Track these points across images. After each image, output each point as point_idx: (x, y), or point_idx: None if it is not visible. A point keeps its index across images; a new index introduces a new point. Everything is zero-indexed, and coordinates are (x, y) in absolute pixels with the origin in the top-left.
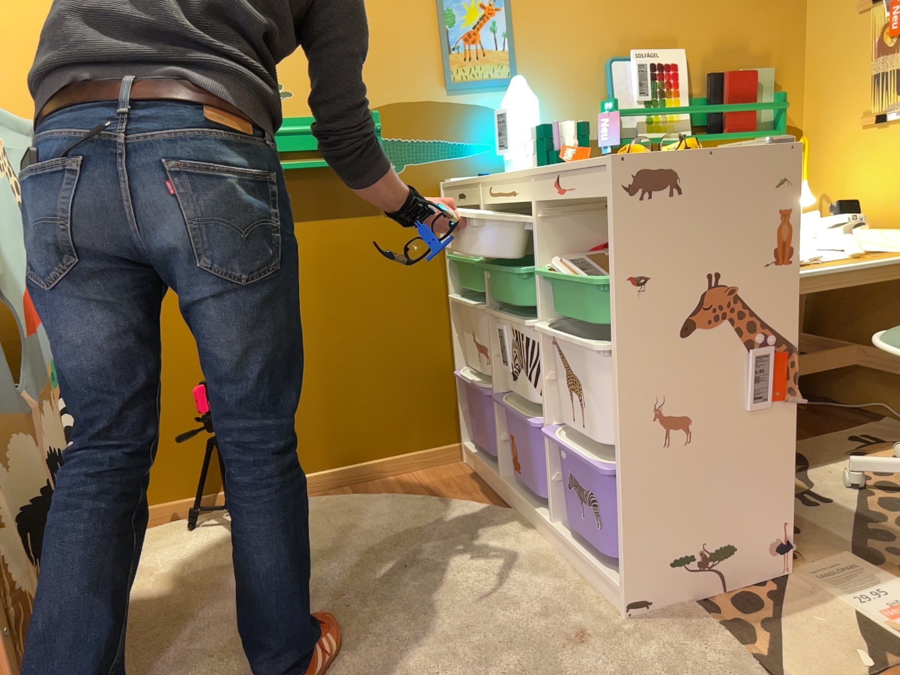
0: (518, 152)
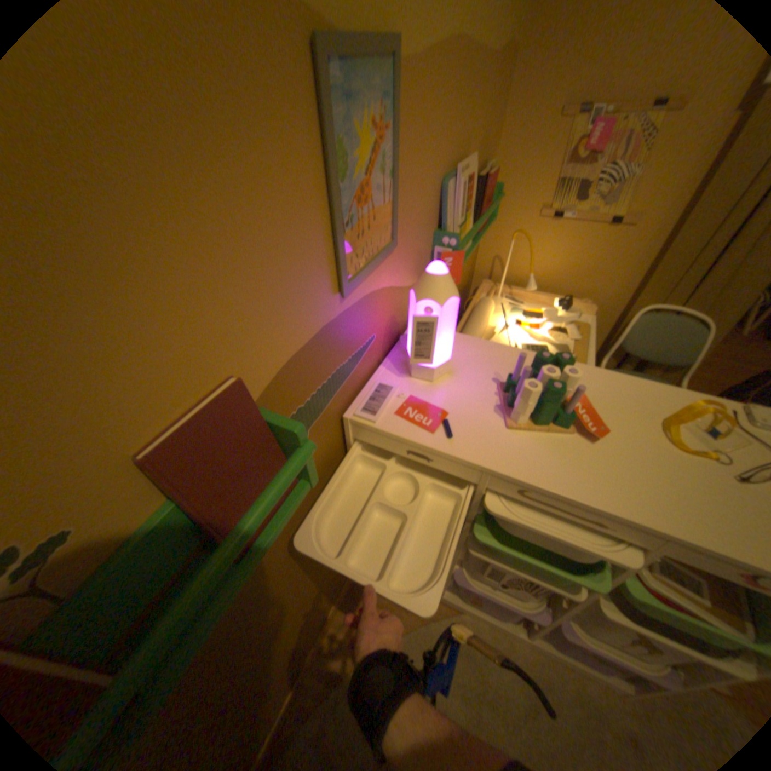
0: (438, 357)
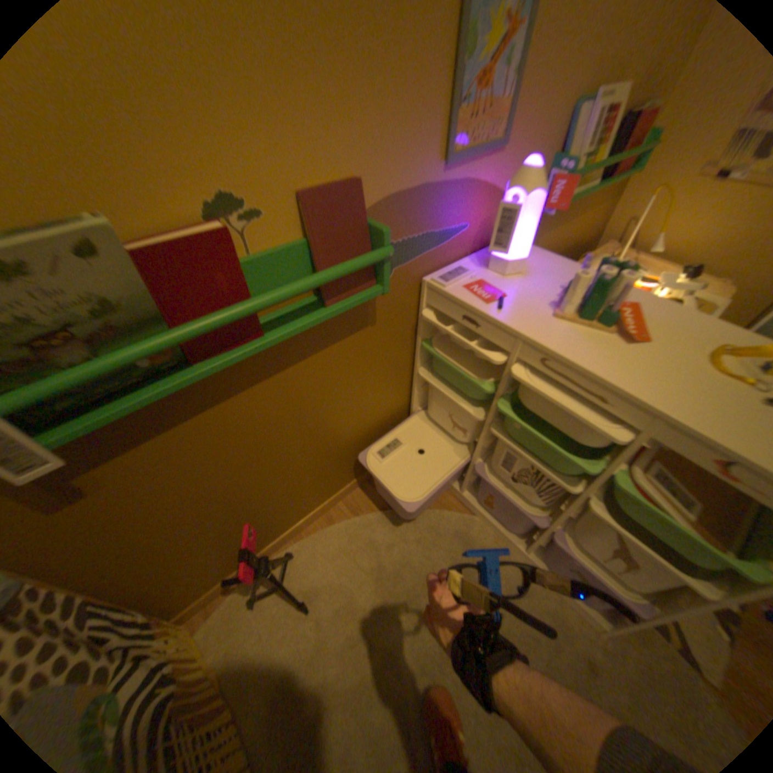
0: (514, 253)
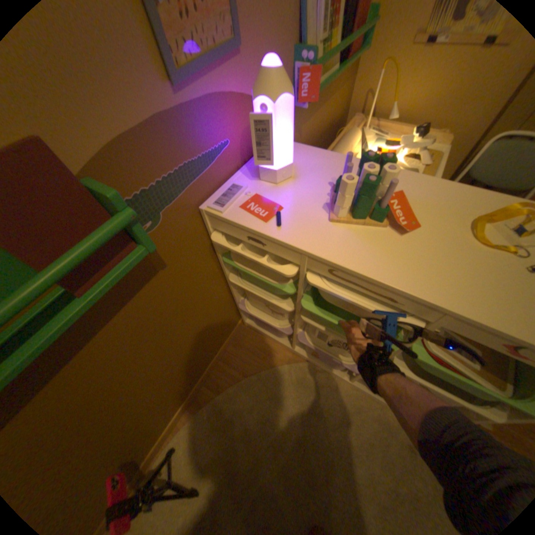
0: (280, 160)
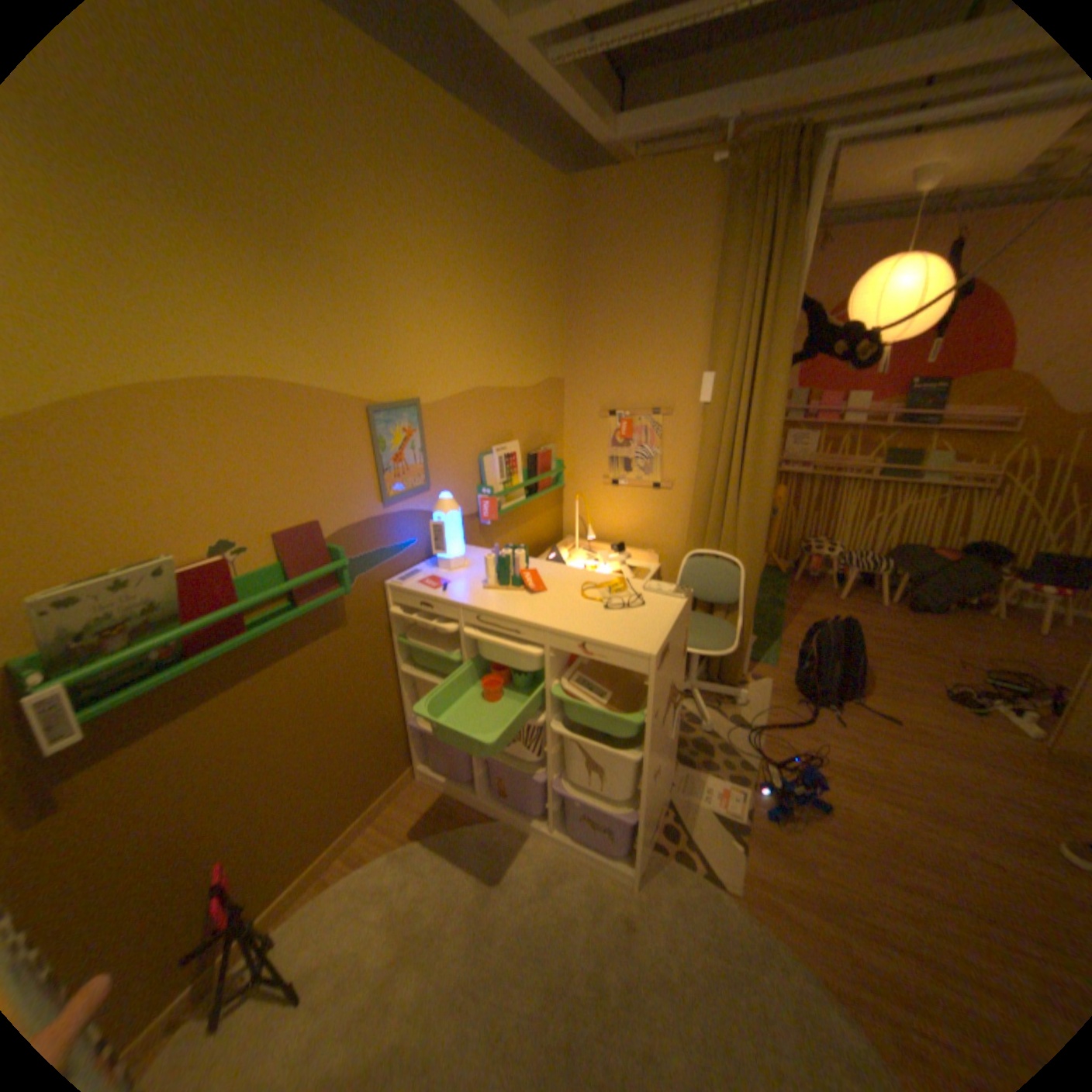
0: (452, 553)
